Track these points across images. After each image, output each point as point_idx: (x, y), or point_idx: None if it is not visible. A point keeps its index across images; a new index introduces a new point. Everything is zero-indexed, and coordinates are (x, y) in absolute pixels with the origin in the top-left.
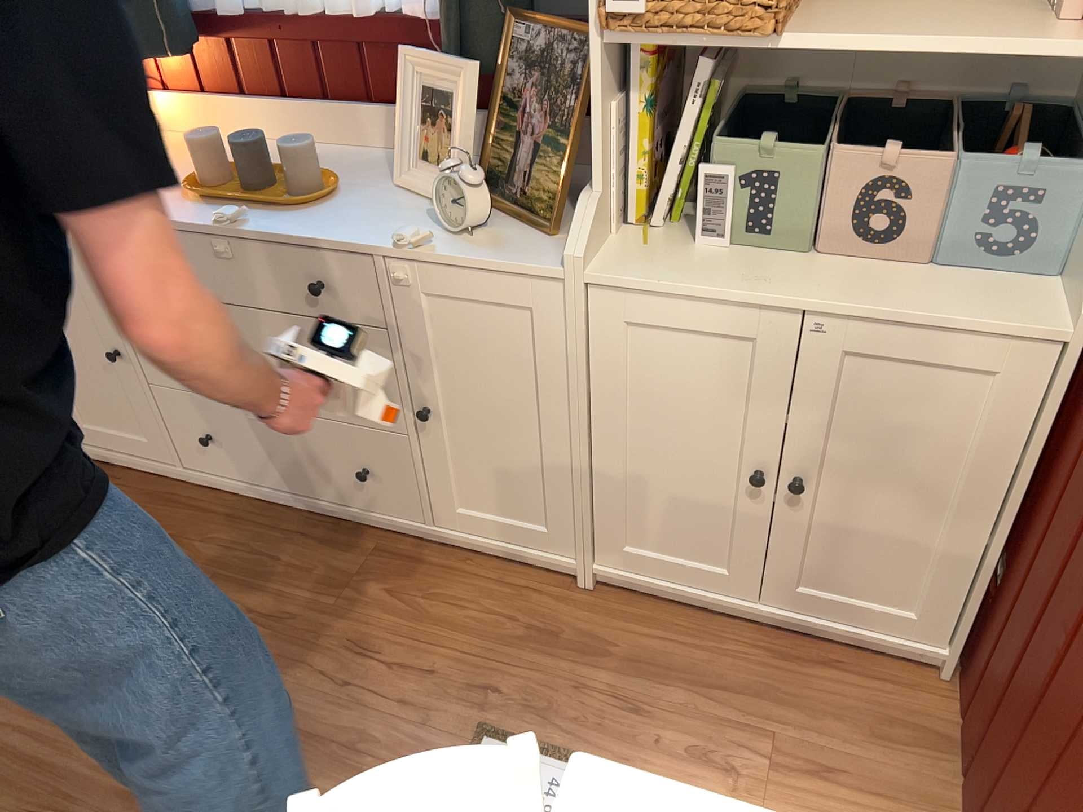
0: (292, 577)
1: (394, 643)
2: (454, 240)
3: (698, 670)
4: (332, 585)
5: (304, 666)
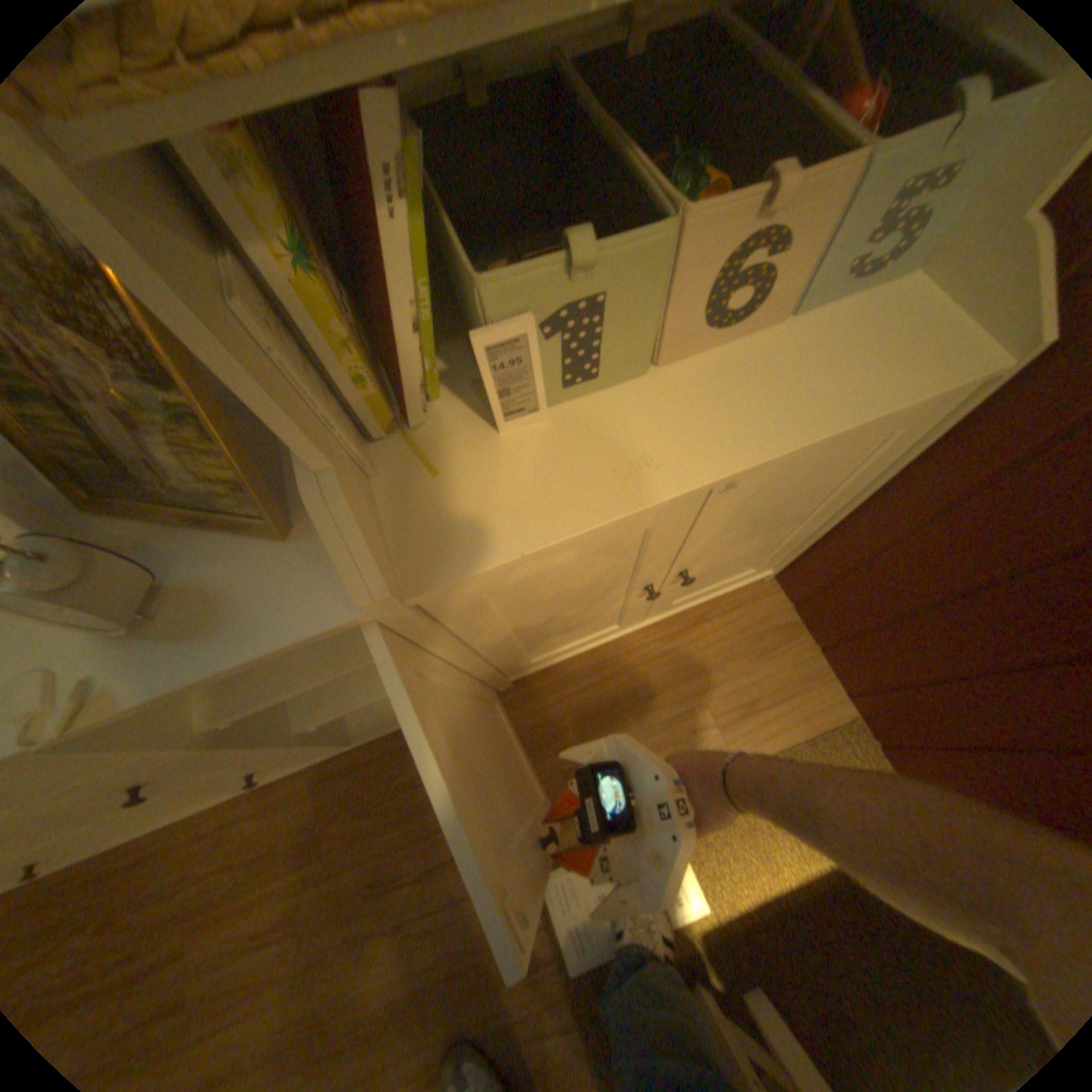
0: (256, 881)
1: (402, 866)
2: (118, 652)
3: (632, 699)
4: (301, 859)
5: (347, 955)
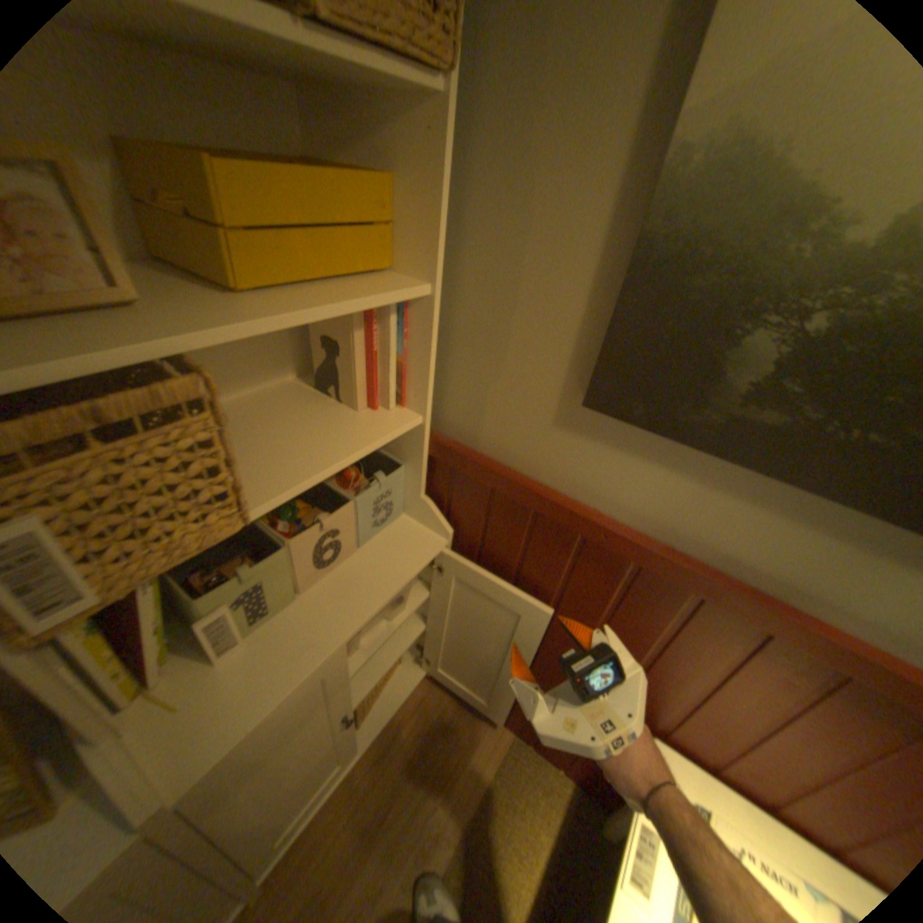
0: None
1: None
2: None
3: (372, 825)
4: None
5: None
